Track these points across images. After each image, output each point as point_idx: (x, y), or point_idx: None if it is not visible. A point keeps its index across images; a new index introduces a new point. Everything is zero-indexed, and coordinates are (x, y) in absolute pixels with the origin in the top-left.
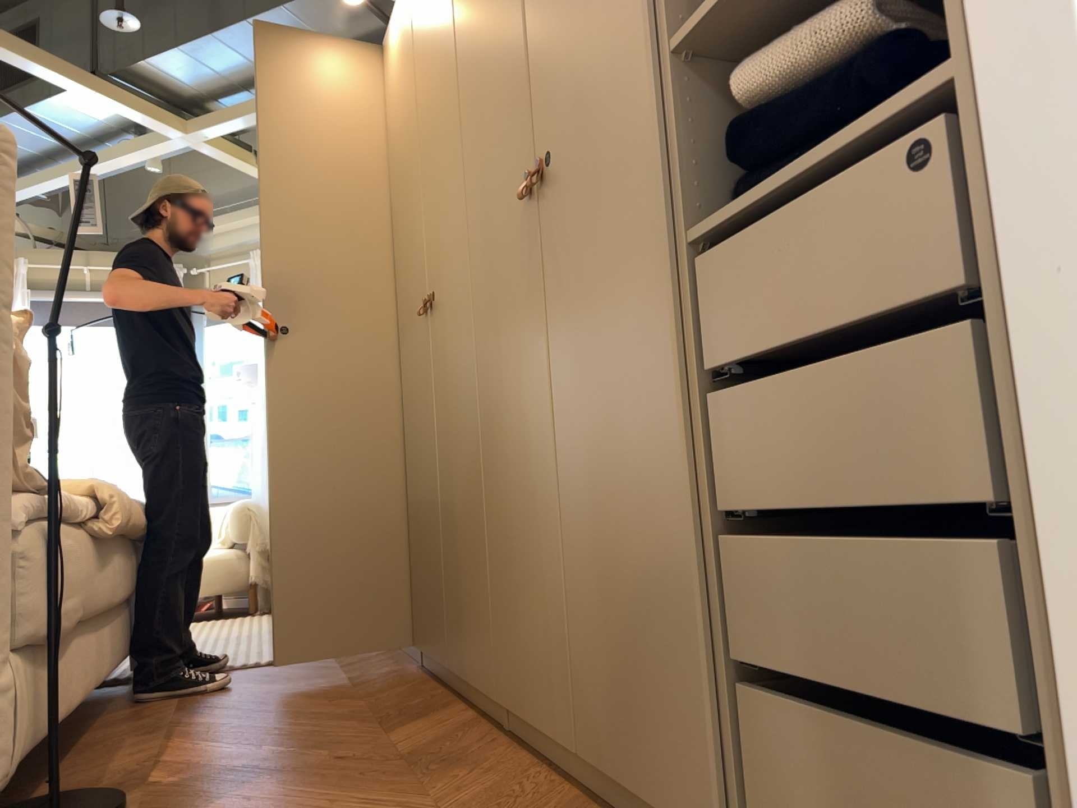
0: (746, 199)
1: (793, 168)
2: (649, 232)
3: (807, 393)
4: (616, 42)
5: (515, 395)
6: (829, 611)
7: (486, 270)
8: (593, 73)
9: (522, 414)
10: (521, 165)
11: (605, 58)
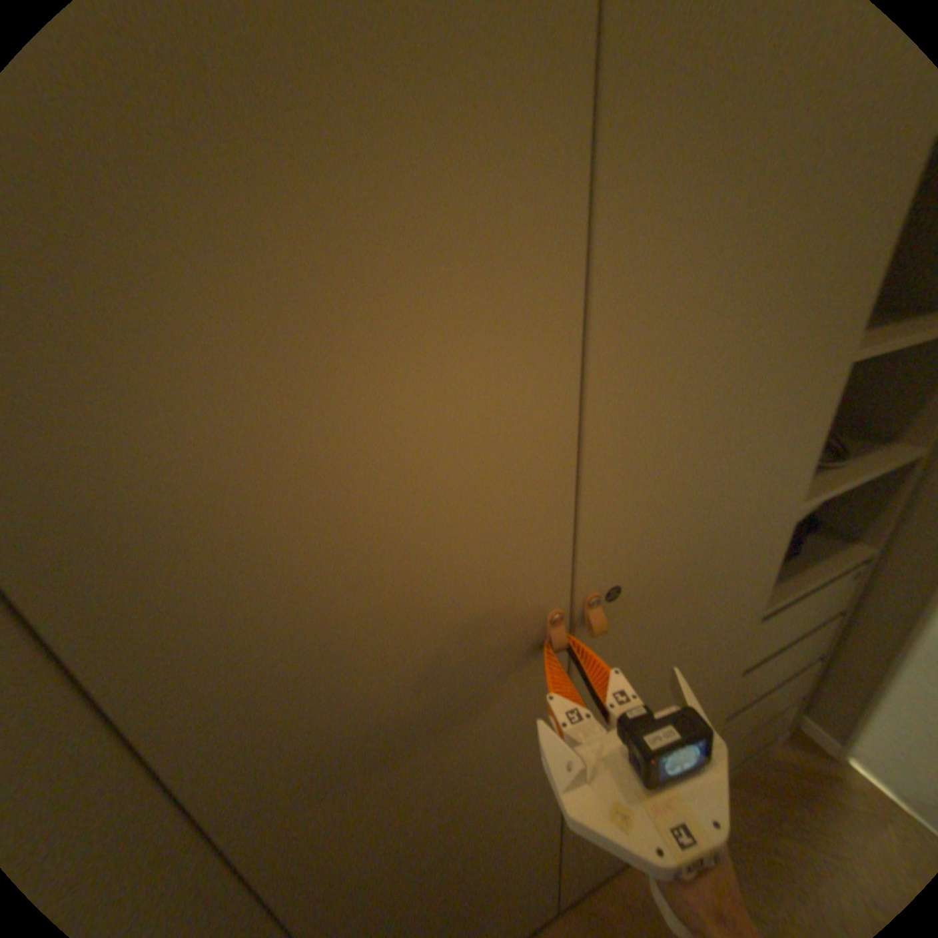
0: (798, 590)
1: (825, 576)
2: (758, 628)
3: (799, 657)
4: (790, 492)
5: (459, 845)
6: (776, 713)
7: (315, 786)
8: (748, 509)
9: (487, 842)
10: (529, 601)
11: (769, 500)
